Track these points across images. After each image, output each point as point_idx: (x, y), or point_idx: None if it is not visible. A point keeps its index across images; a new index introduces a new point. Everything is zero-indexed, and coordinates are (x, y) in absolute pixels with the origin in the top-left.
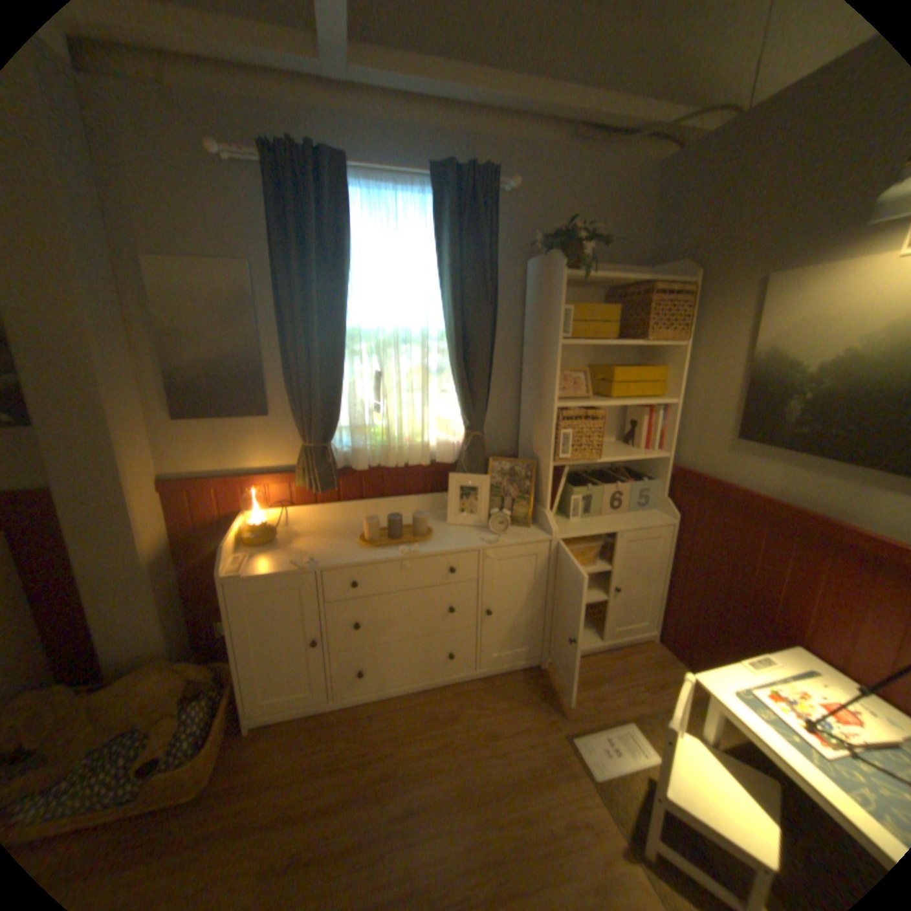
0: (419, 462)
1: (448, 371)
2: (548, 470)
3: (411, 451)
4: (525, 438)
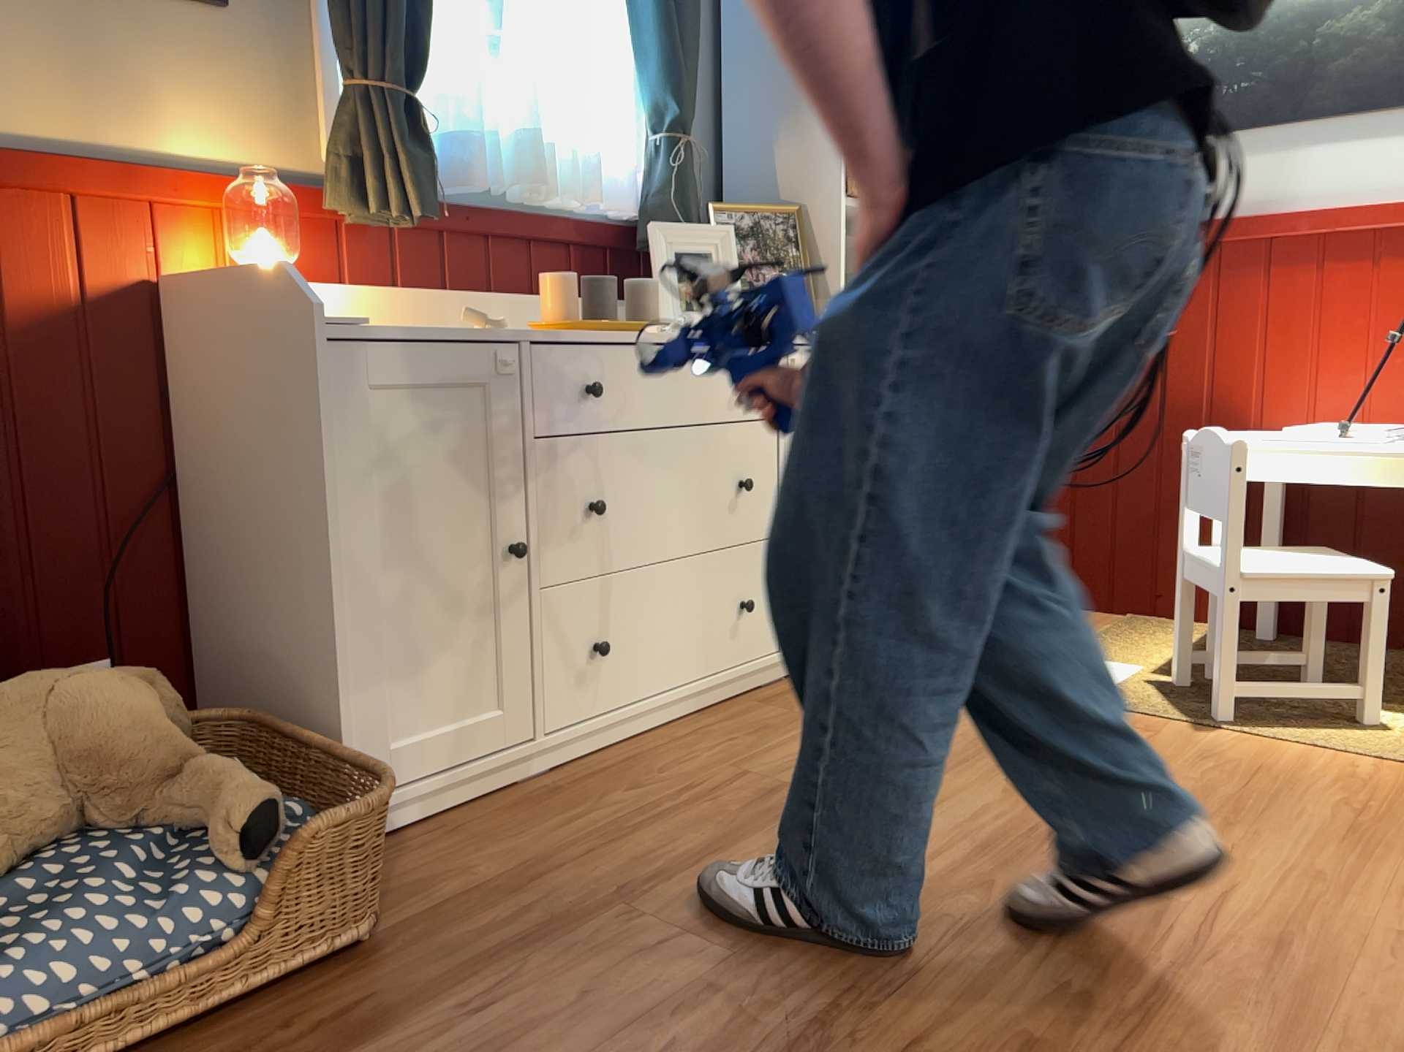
0: (583, 196)
1: None
2: (836, 213)
3: (553, 177)
4: (750, 182)
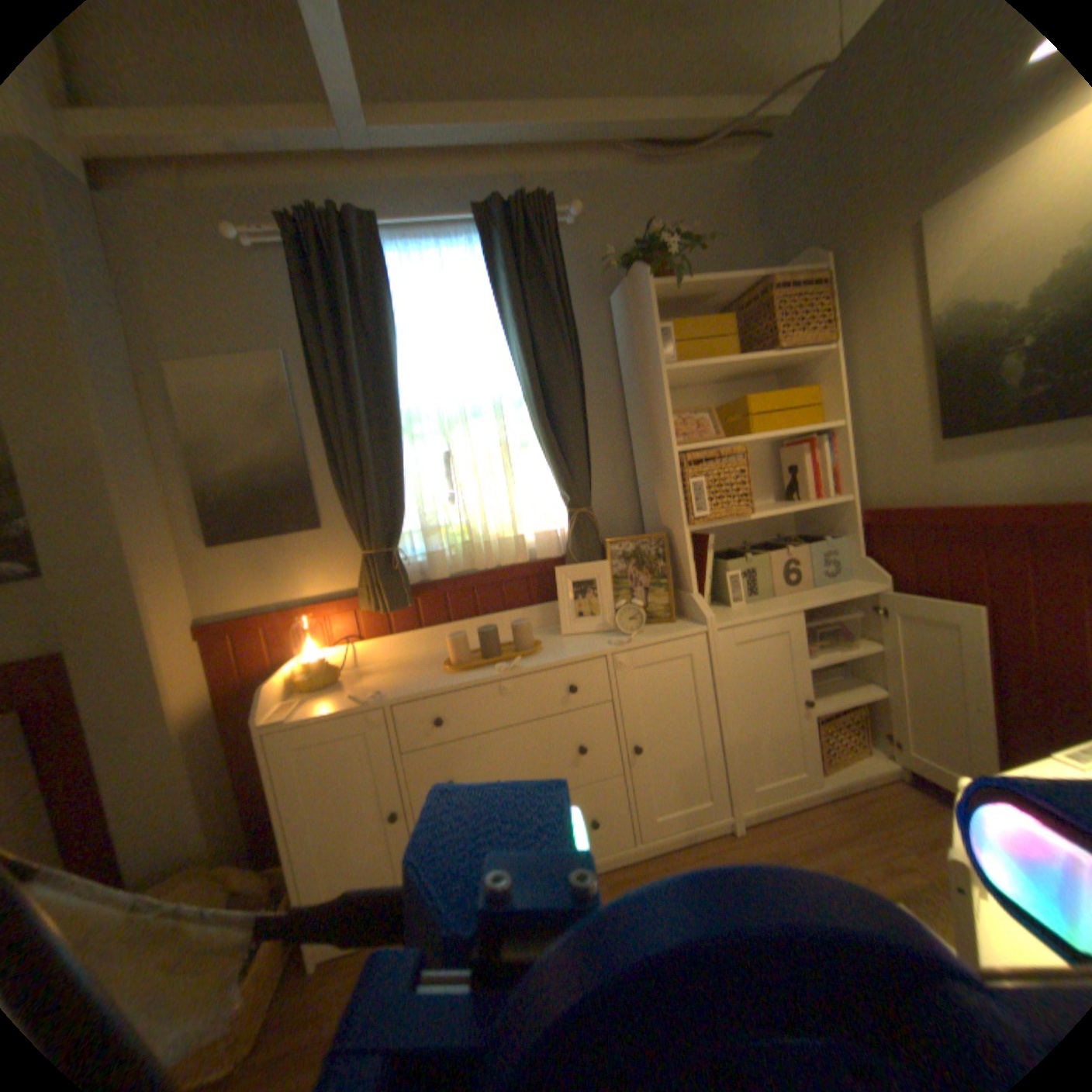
0: (515, 559)
1: (533, 439)
2: (684, 537)
3: (504, 549)
4: (650, 510)
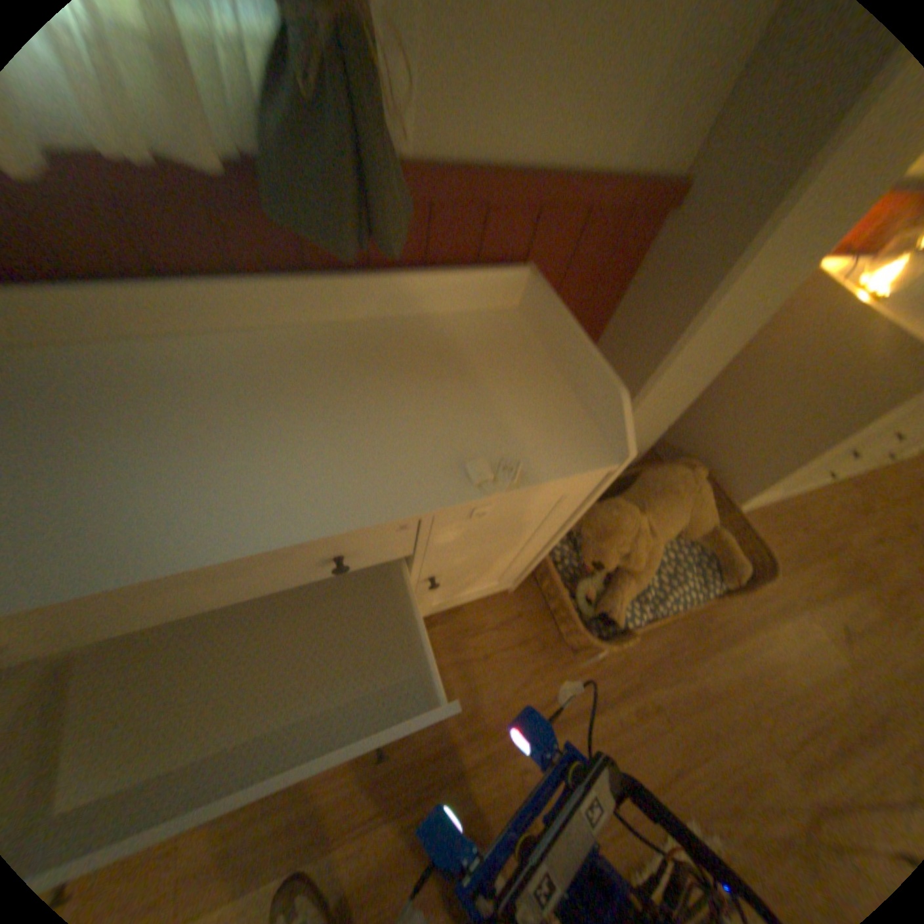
0: None
1: None
2: None
3: None
4: None
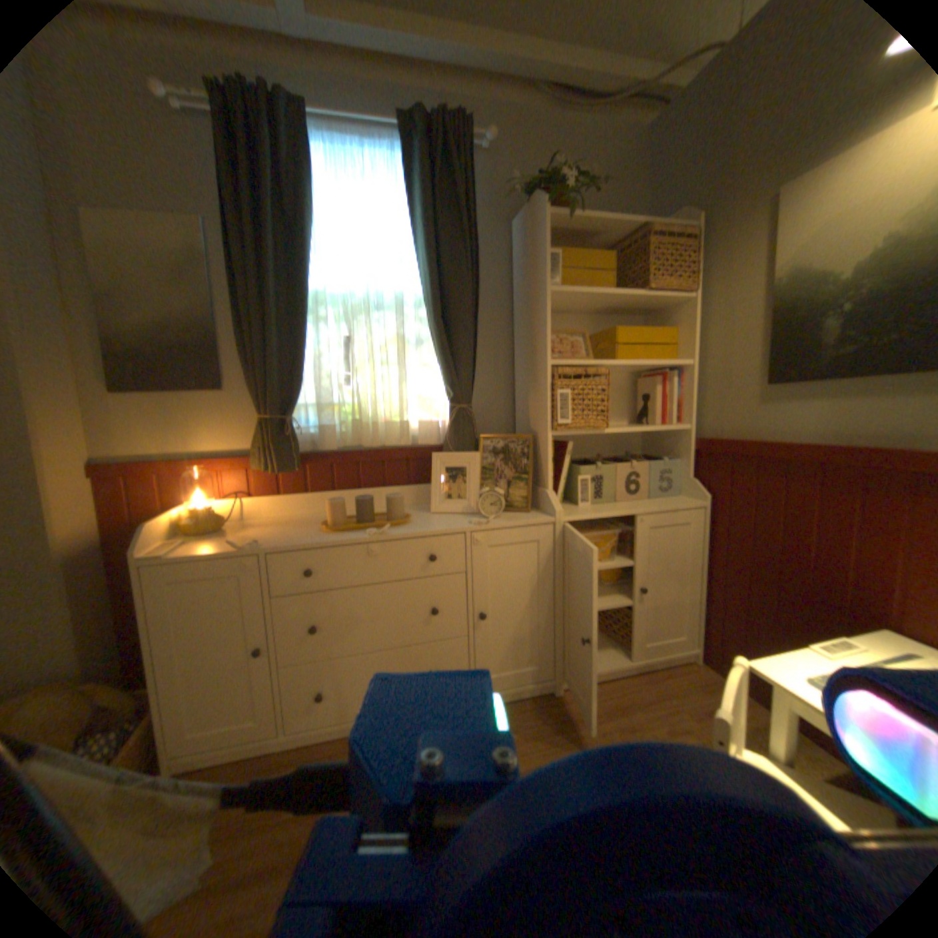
0: (399, 442)
1: (428, 338)
2: (546, 441)
3: (390, 432)
4: (522, 416)
